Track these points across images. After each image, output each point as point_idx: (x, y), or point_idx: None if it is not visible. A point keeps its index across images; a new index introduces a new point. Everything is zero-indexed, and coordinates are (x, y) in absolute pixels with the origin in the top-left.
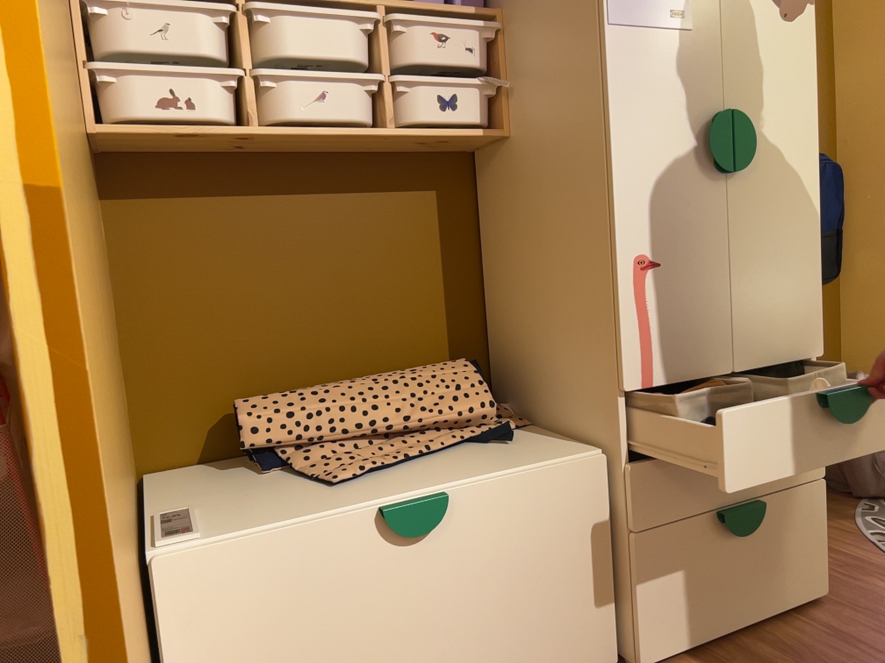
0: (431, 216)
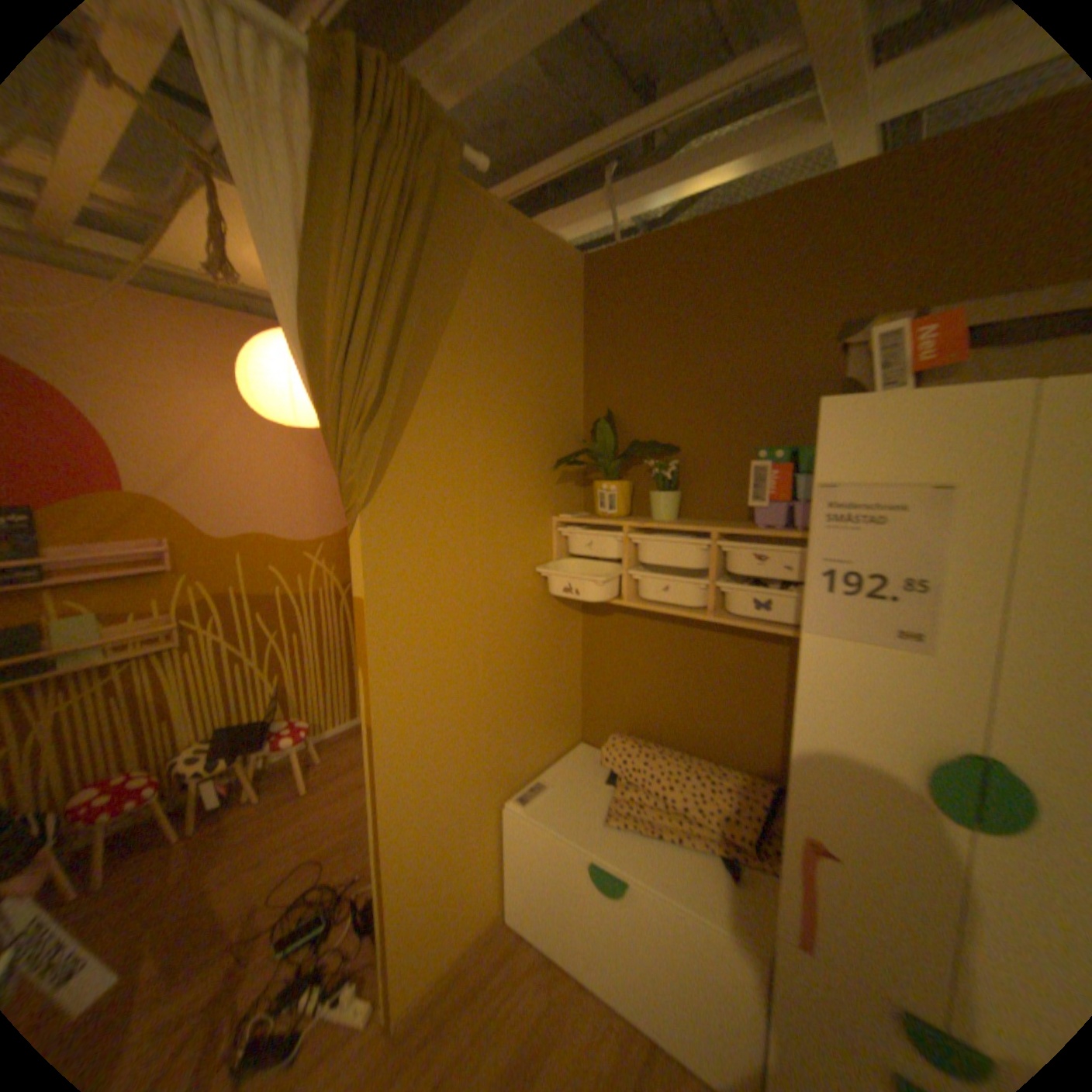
0: (778, 666)
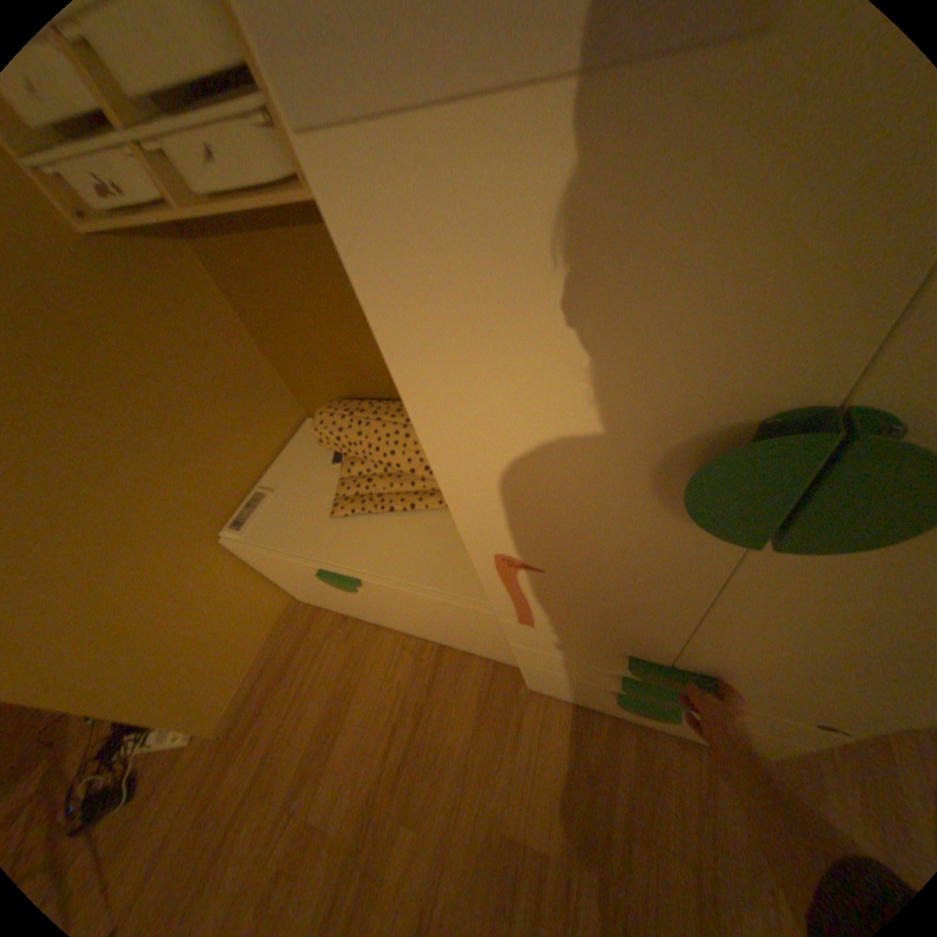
0: None
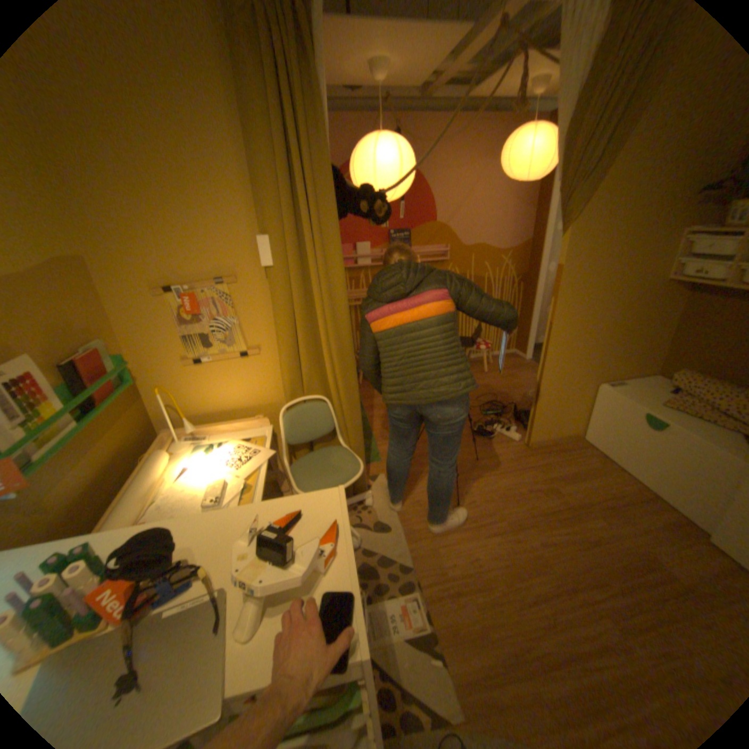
0: None
